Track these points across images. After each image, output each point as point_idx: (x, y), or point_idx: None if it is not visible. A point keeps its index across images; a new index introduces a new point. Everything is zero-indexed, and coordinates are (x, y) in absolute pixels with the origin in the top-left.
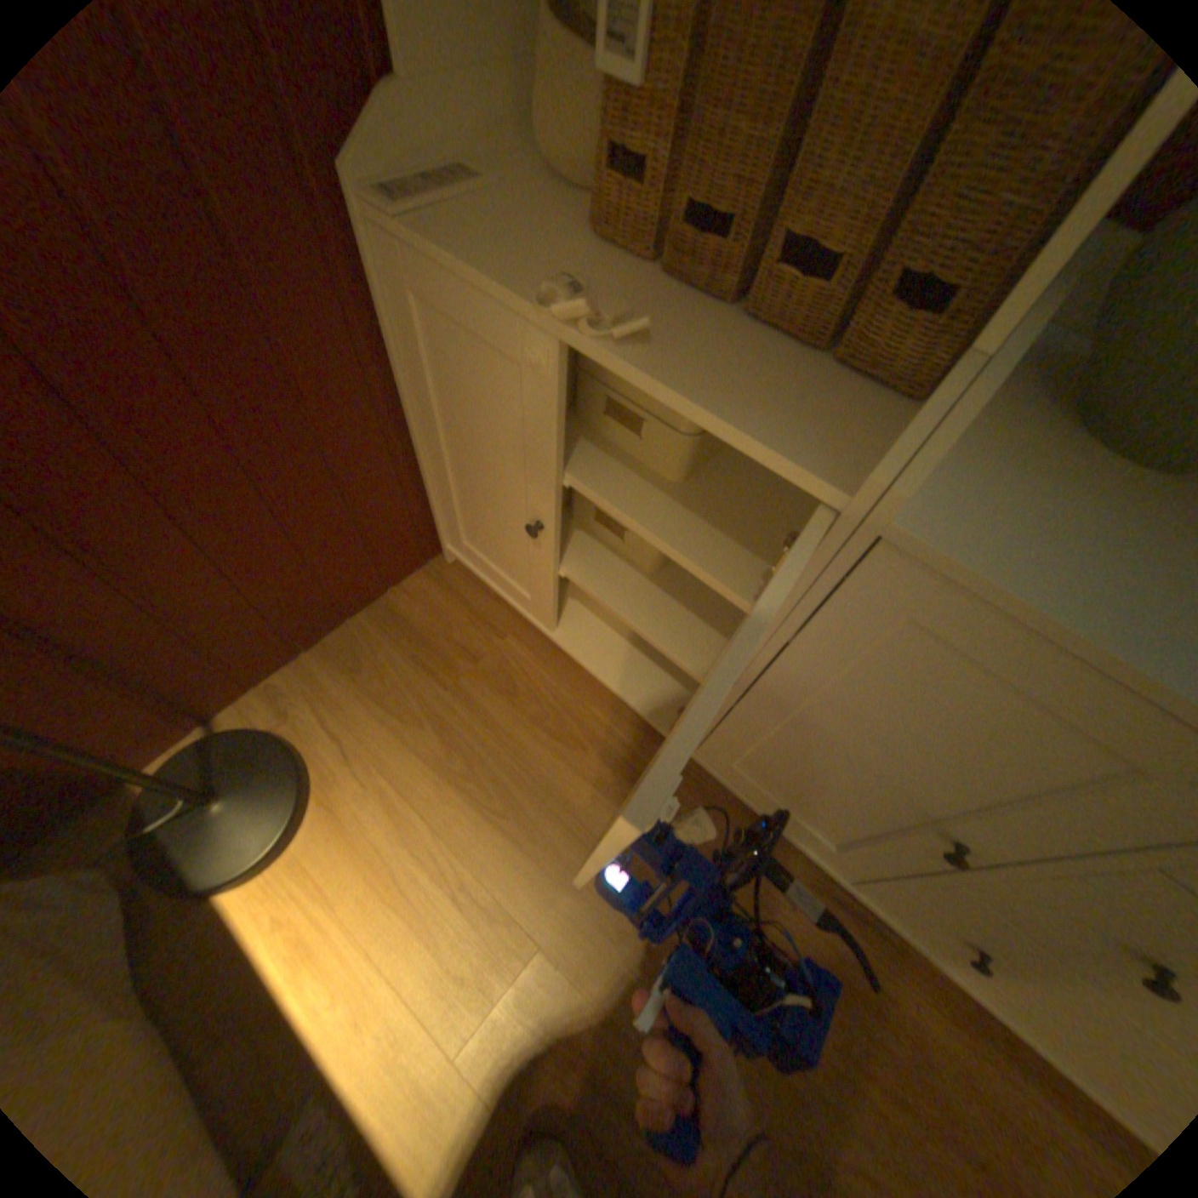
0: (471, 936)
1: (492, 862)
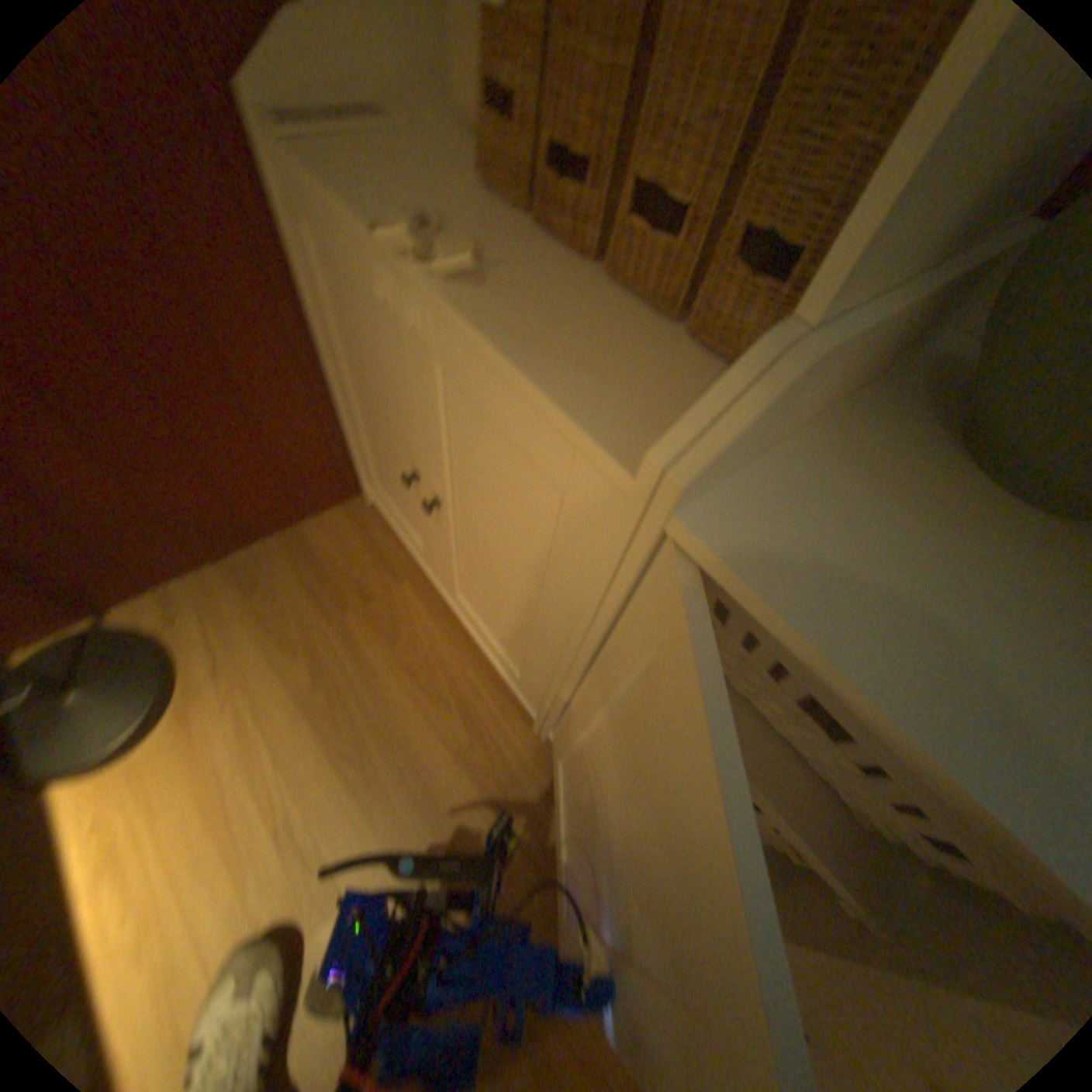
0: (280, 876)
1: (324, 804)
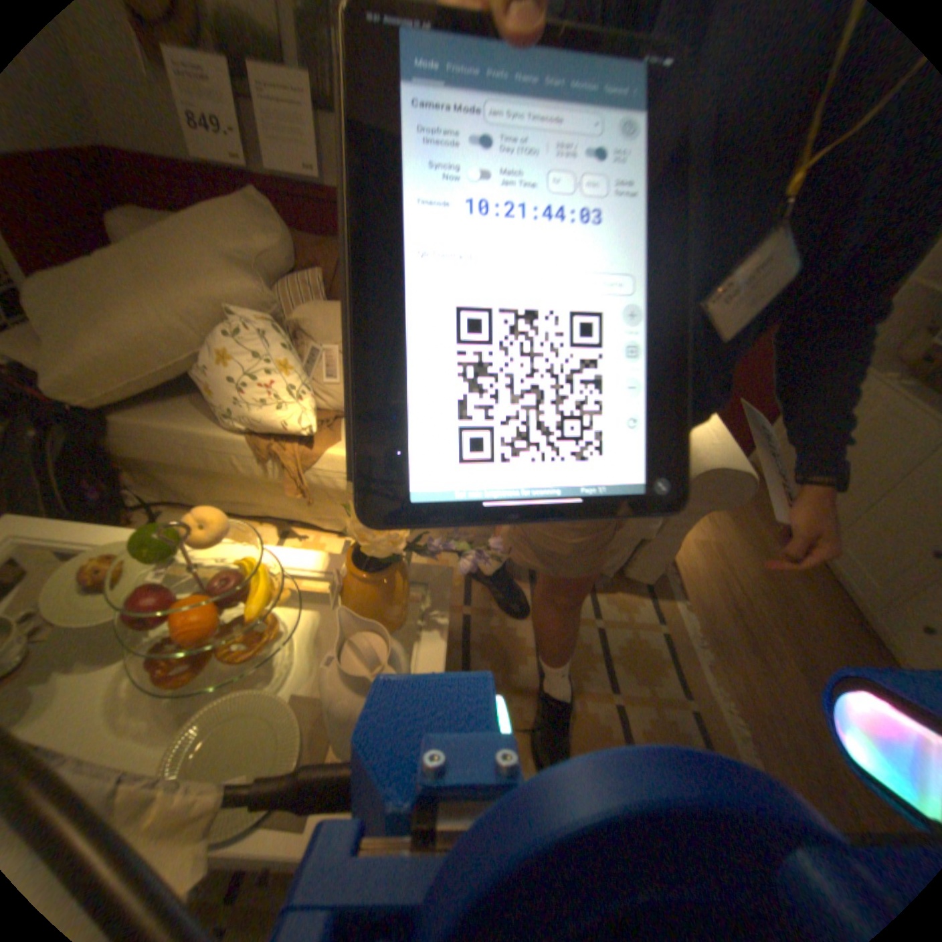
0: (710, 528)
1: (725, 522)
